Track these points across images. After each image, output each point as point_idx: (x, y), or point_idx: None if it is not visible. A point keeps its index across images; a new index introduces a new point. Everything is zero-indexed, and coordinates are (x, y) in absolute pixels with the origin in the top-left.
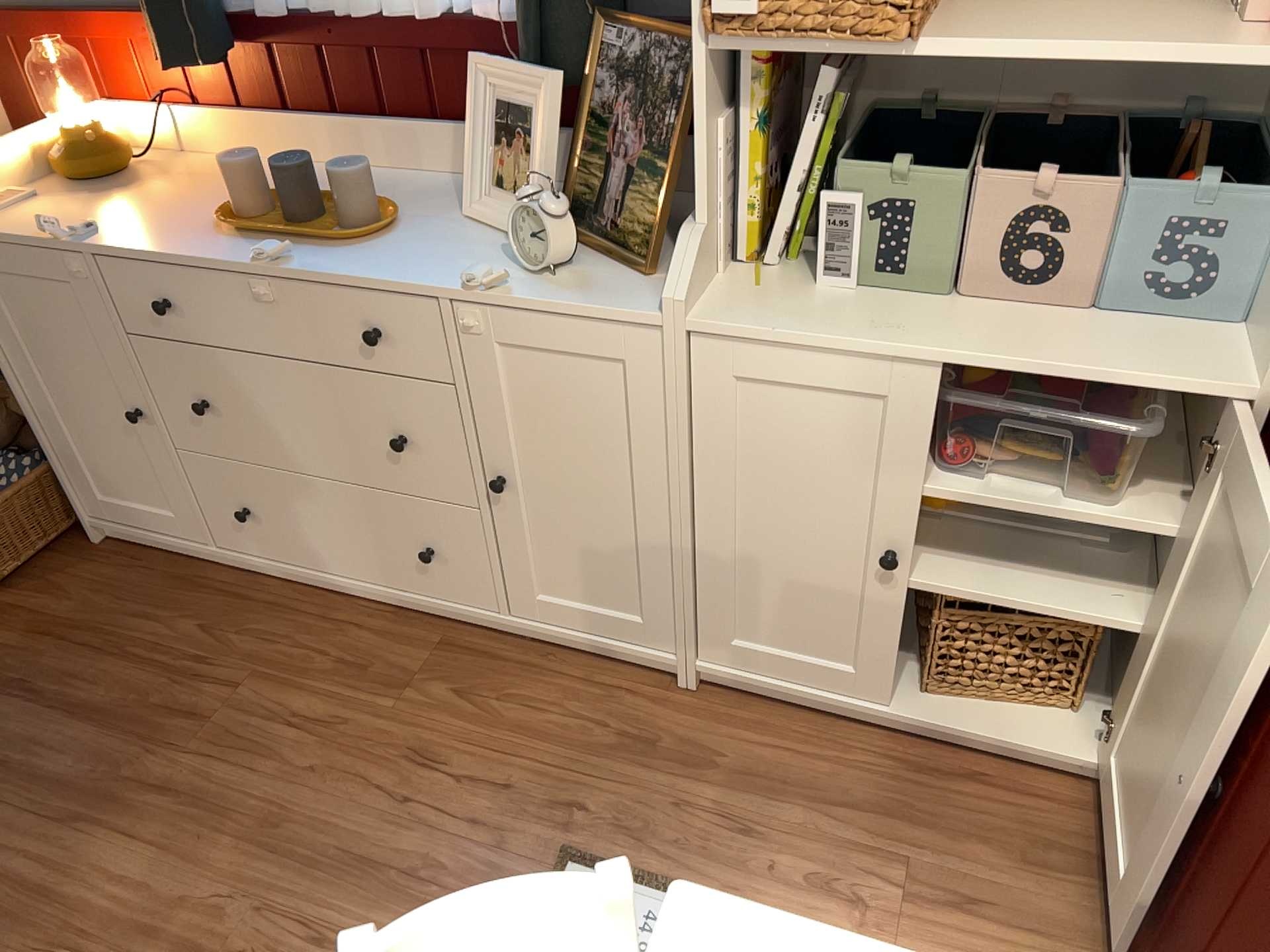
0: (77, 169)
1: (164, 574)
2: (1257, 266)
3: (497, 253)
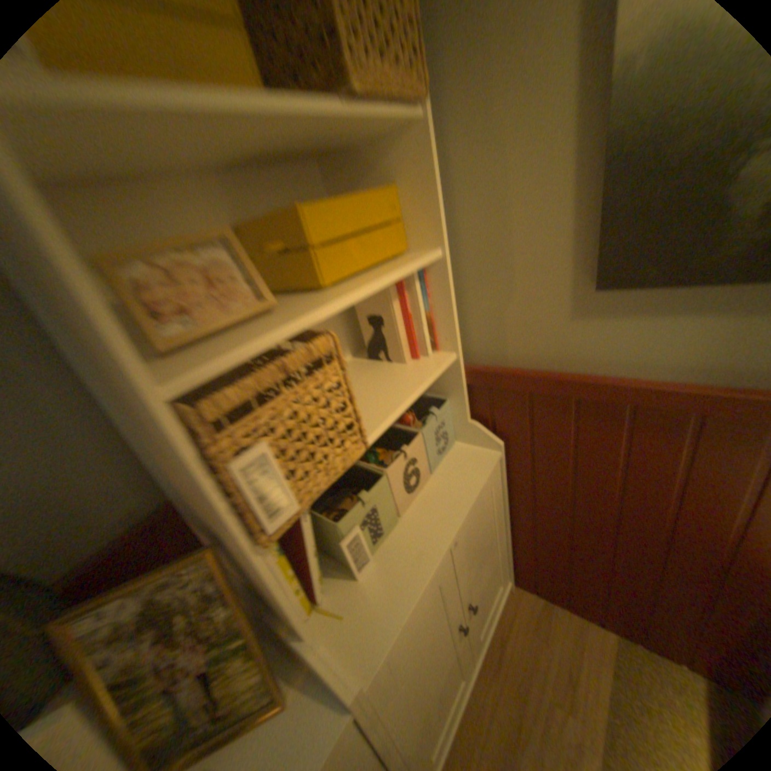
0: None
1: None
2: (456, 417)
3: None
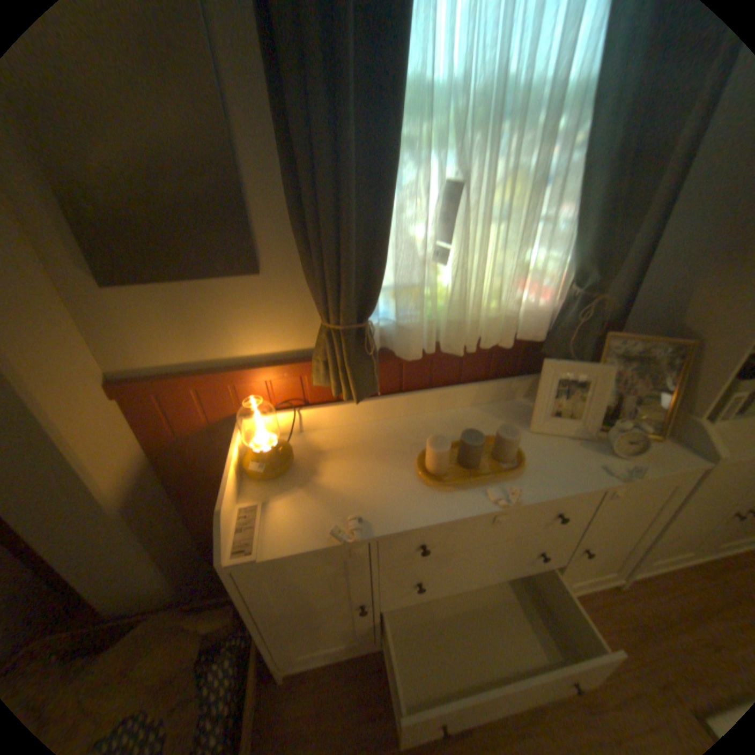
0: (266, 471)
1: (342, 684)
2: None
3: (581, 448)
